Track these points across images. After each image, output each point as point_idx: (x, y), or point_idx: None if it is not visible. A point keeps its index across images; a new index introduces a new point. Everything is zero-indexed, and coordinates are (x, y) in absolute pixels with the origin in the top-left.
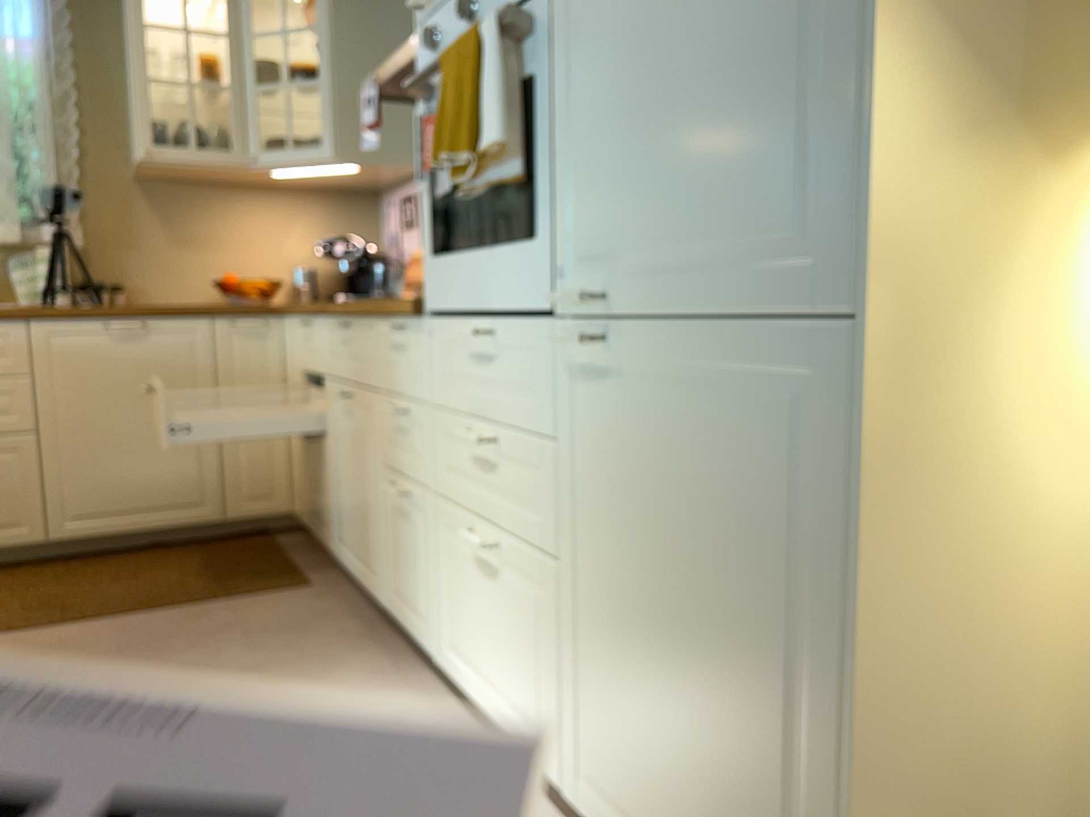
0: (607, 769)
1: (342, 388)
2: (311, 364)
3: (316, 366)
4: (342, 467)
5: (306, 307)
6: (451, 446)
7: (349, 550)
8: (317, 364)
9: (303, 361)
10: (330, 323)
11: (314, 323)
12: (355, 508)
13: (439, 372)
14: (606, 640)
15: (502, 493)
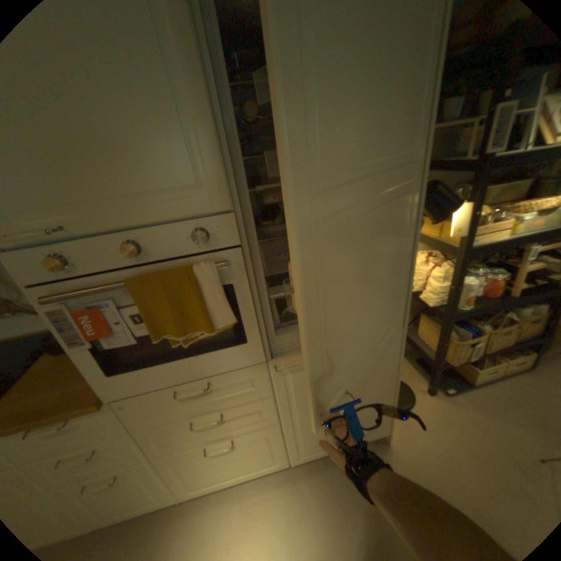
0: (309, 449)
1: None
2: None
3: None
4: None
5: None
6: (162, 438)
7: None
8: None
9: None
10: None
11: None
12: None
13: (135, 420)
14: (306, 426)
15: (226, 428)
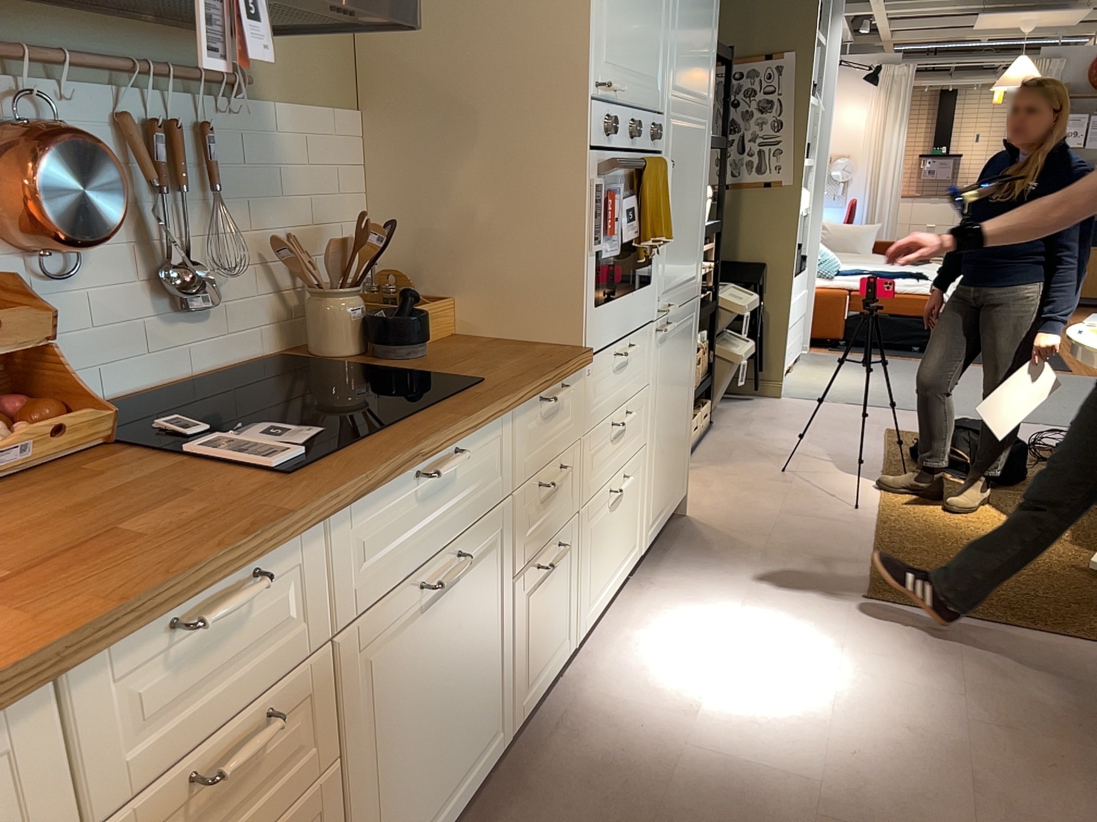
0: (655, 506)
1: (420, 579)
2: (242, 689)
3: (285, 661)
4: (409, 723)
5: (275, 531)
6: (595, 452)
7: (428, 820)
8: (285, 654)
9: (154, 758)
10: (373, 500)
11: (276, 562)
12: (451, 724)
13: (590, 402)
14: (658, 452)
15: (625, 441)
